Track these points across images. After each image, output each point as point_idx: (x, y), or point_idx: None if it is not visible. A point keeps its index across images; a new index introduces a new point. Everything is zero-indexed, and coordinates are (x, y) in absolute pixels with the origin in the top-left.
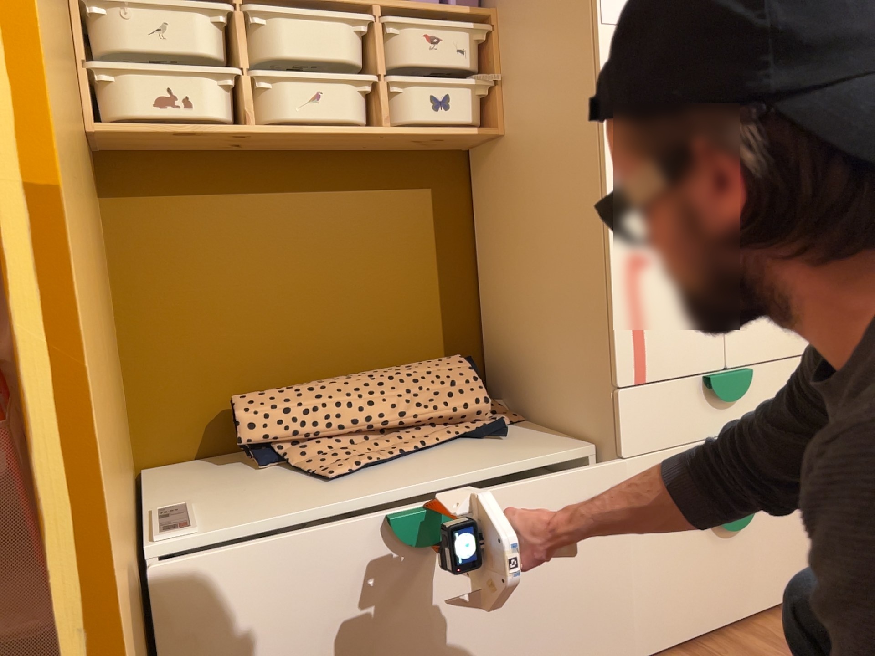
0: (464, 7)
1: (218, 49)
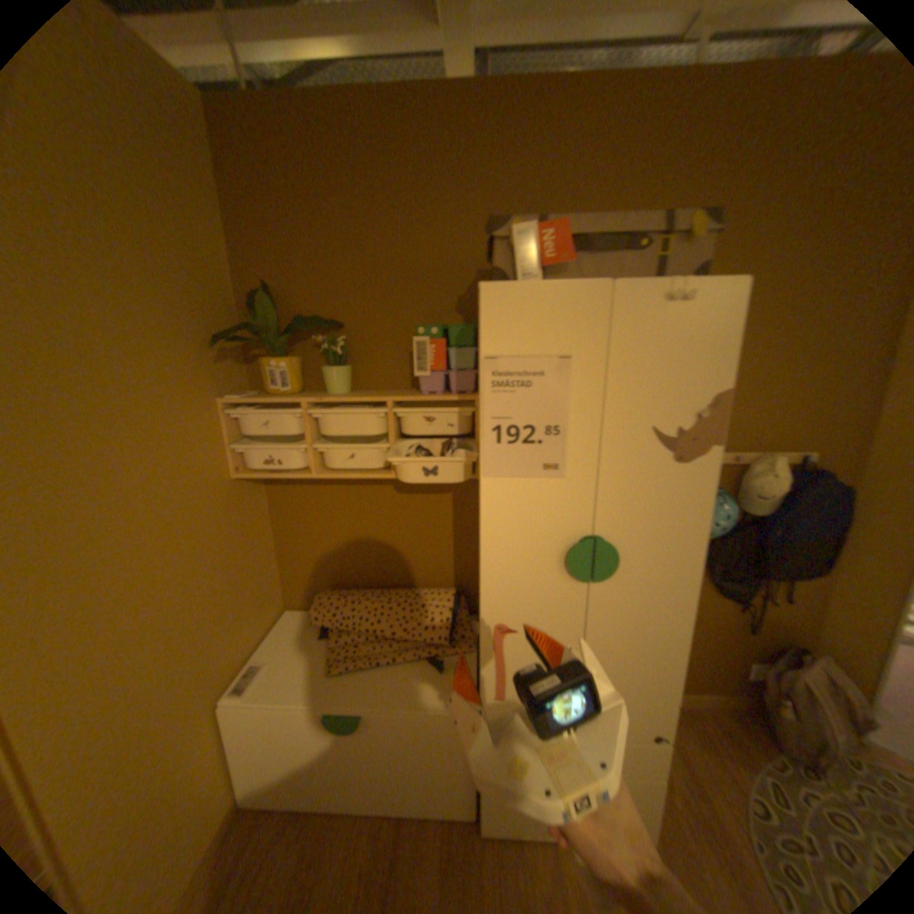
0: (454, 396)
1: (297, 430)
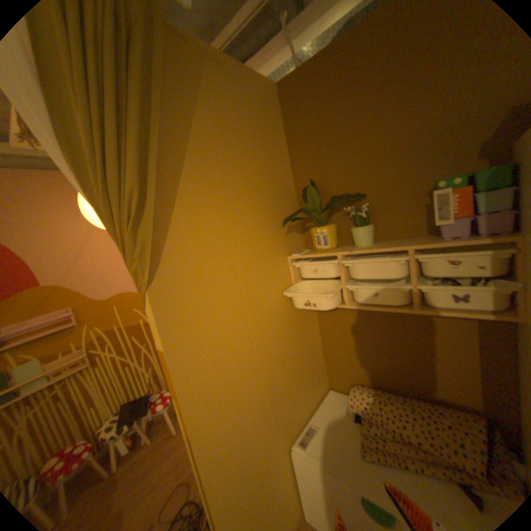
0: (486, 238)
1: (334, 274)
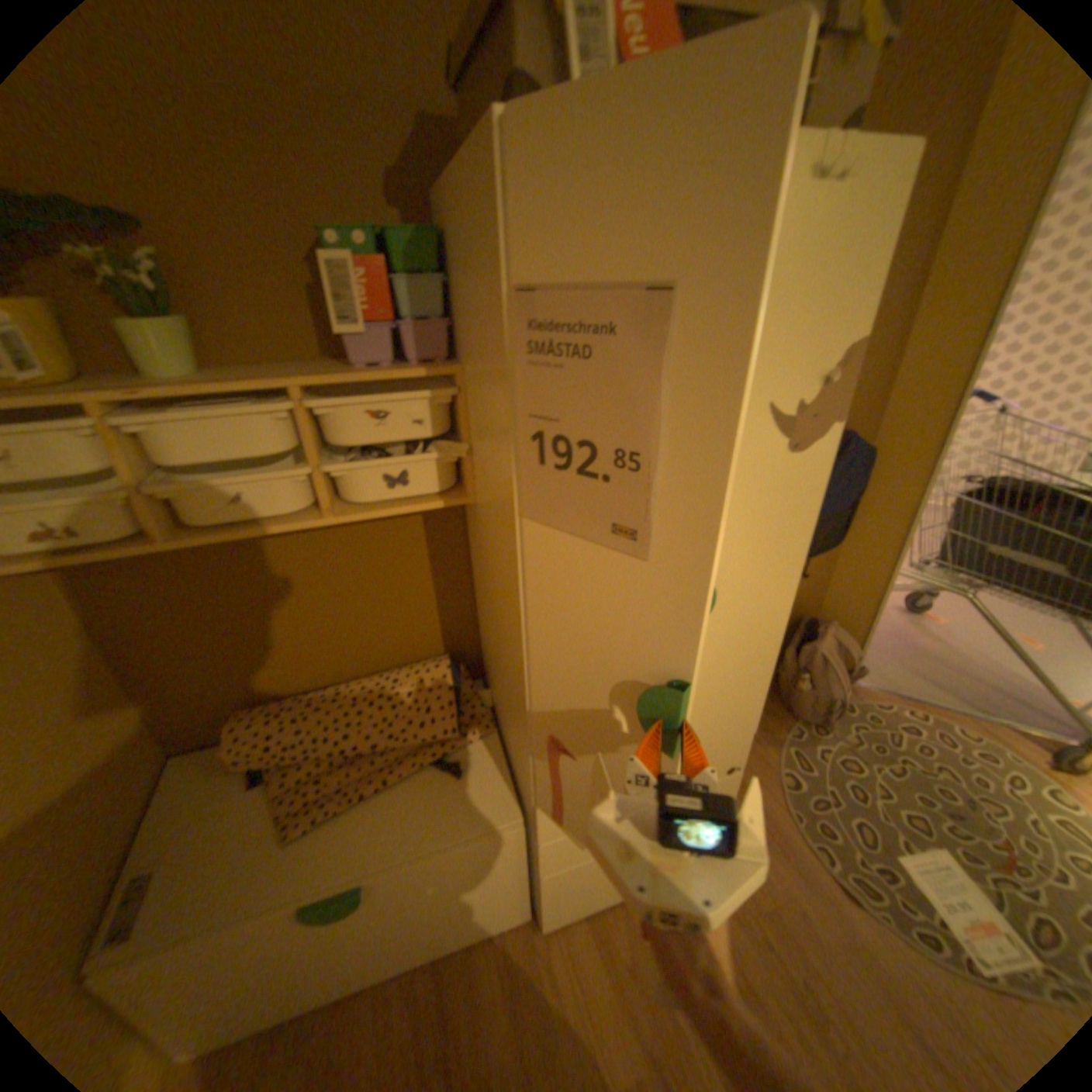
0: (419, 369)
1: (93, 463)
